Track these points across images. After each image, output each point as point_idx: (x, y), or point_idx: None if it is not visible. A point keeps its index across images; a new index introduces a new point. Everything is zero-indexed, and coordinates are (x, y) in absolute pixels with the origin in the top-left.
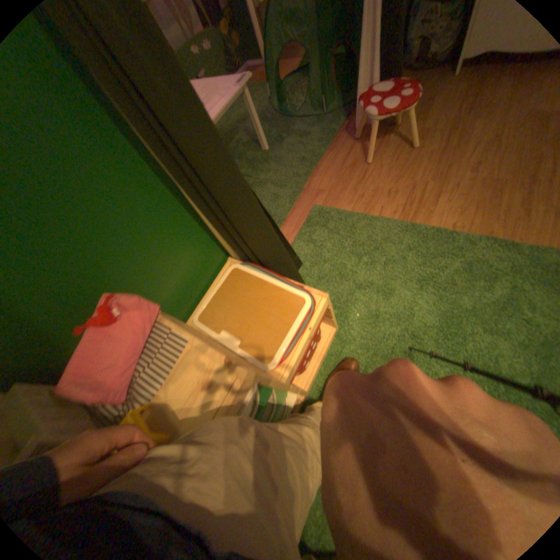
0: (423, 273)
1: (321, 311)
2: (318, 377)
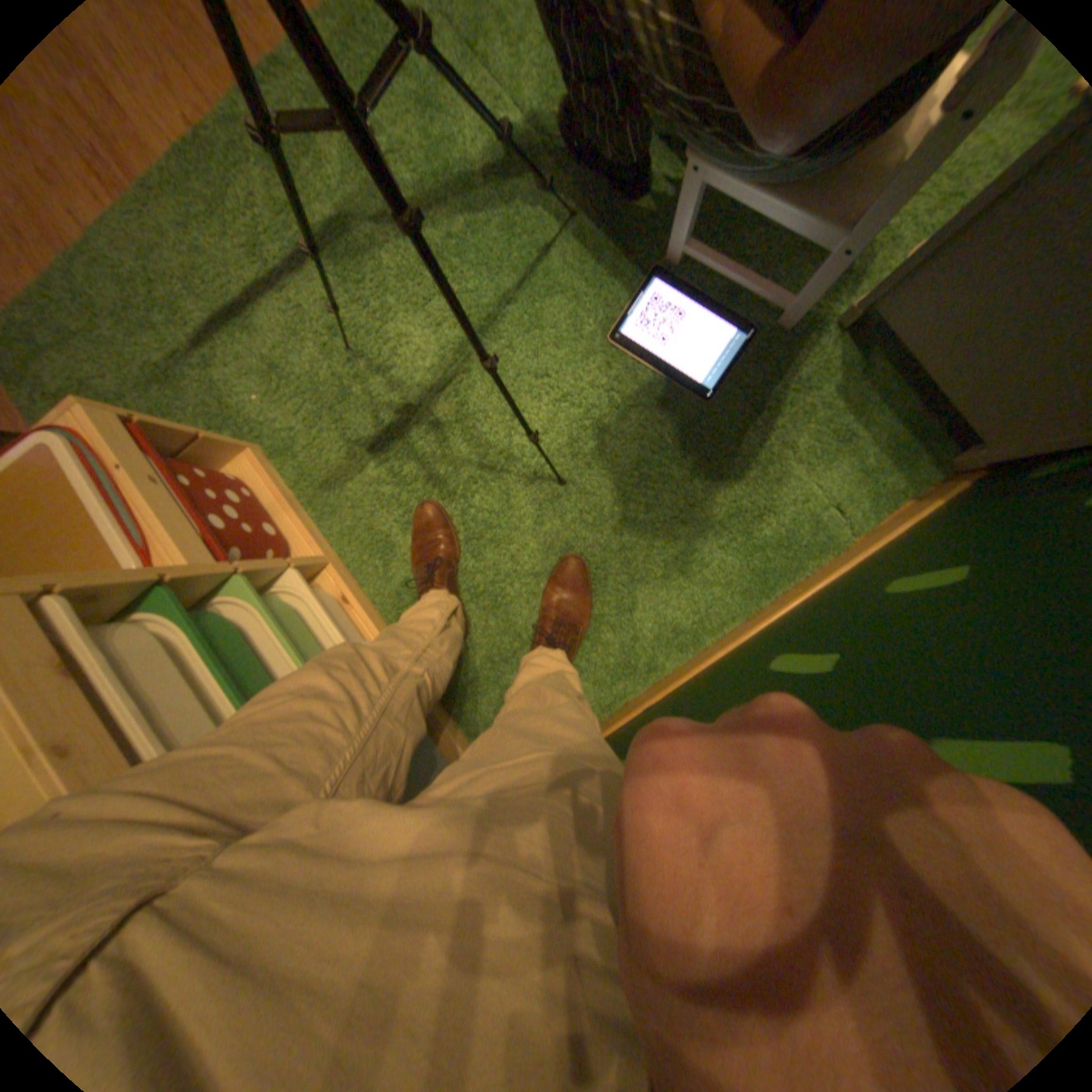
0: (238, 235)
1: (108, 429)
2: (319, 524)
